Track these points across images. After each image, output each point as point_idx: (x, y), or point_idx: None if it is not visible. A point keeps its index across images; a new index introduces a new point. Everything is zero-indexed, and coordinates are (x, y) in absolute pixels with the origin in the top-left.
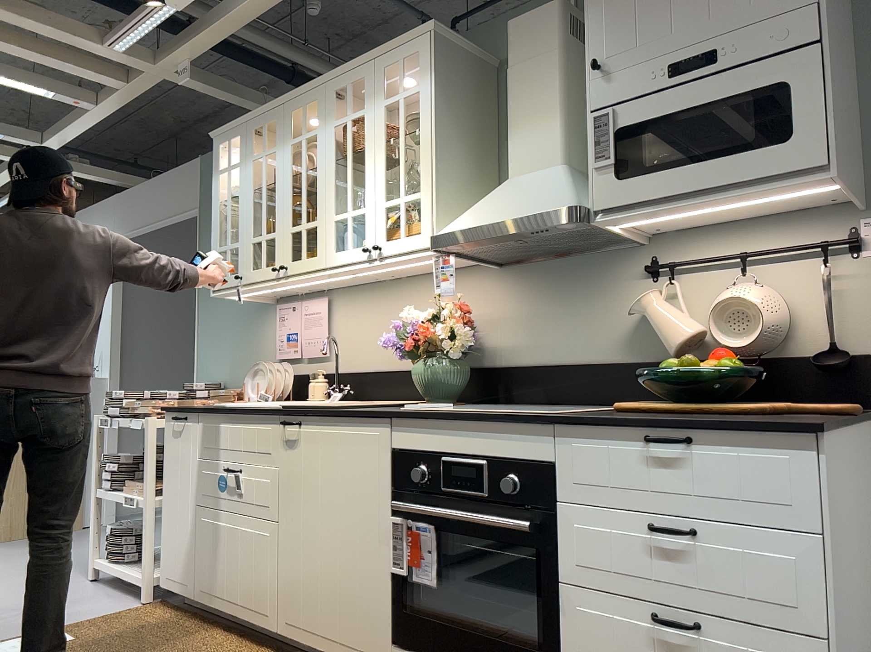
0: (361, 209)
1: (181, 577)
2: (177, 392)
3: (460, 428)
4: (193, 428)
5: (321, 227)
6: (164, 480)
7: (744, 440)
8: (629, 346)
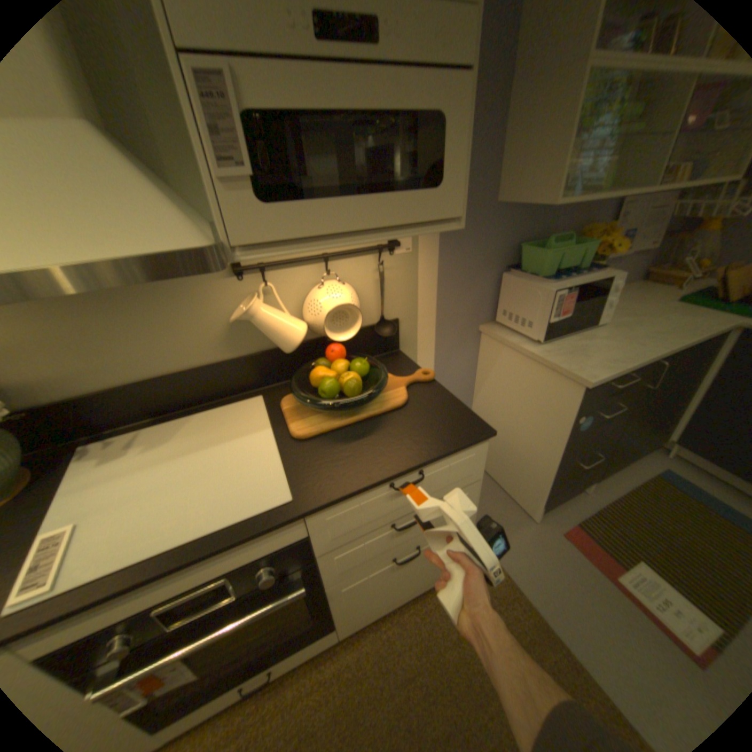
0: None
1: None
2: None
3: (166, 578)
4: None
5: None
6: None
7: (451, 455)
8: (228, 344)
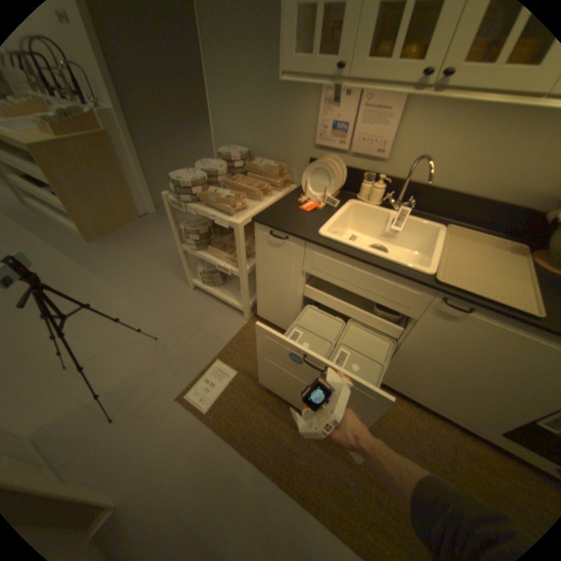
0: None
1: (280, 321)
2: (215, 160)
3: None
4: (297, 249)
5: None
6: (257, 267)
7: None
8: None
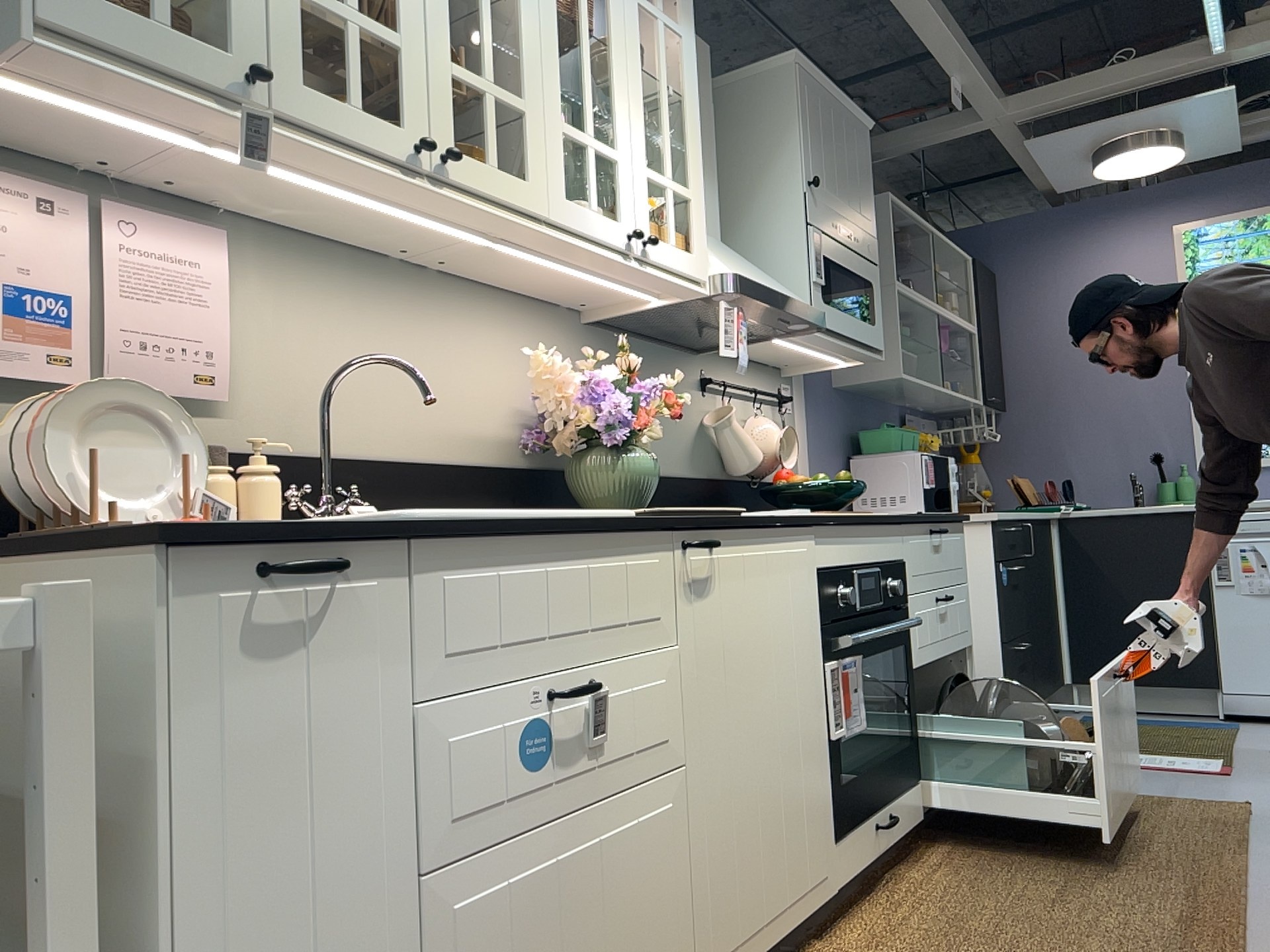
0: (614, 151)
1: None
2: None
3: (862, 533)
4: (380, 600)
5: (539, 125)
6: (158, 896)
7: (953, 529)
8: (695, 461)
